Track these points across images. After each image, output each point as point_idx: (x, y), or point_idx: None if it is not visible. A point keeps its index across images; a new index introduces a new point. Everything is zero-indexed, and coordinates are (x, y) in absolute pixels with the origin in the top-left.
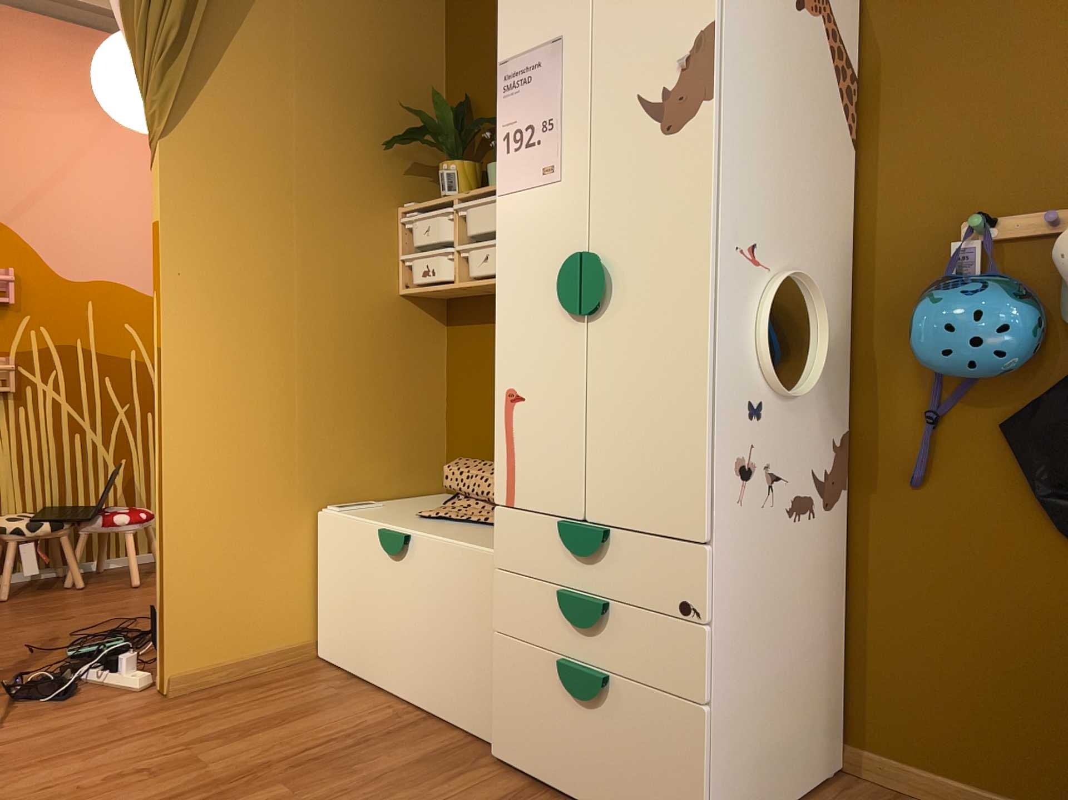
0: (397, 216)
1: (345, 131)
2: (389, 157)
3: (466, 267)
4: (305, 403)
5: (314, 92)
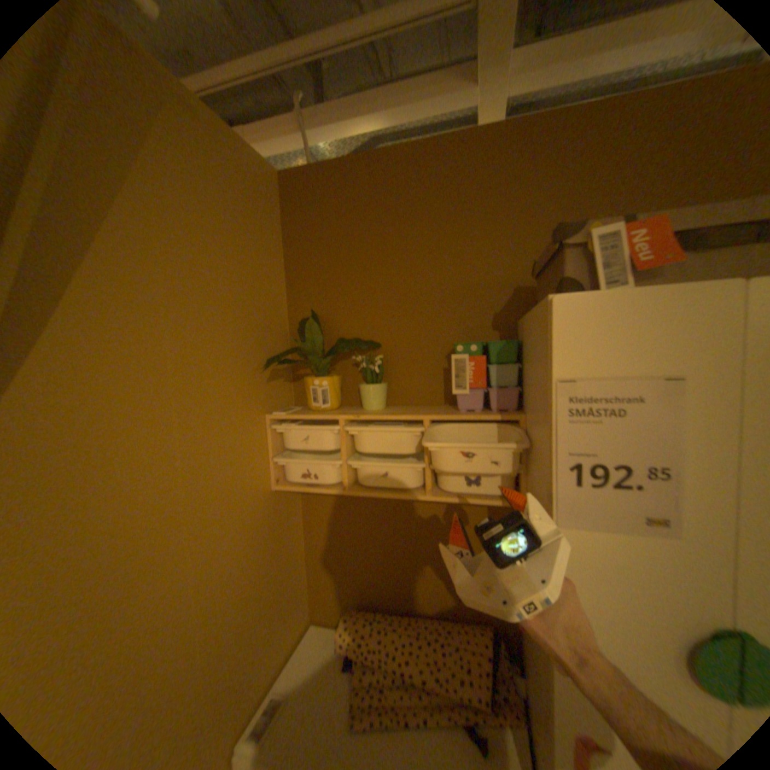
0: (266, 421)
1: (219, 357)
2: (256, 370)
3: (348, 470)
4: (210, 659)
5: (187, 322)
